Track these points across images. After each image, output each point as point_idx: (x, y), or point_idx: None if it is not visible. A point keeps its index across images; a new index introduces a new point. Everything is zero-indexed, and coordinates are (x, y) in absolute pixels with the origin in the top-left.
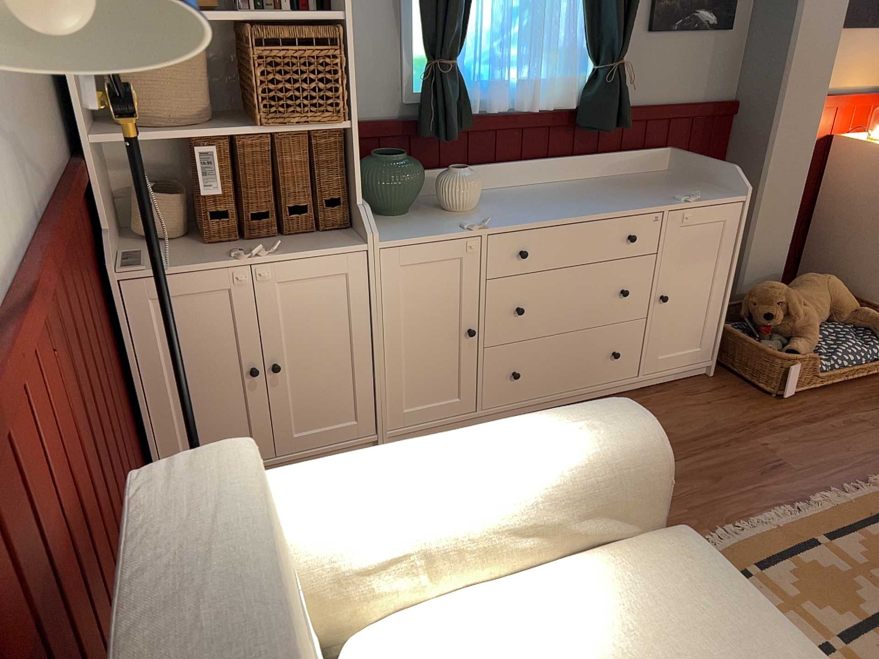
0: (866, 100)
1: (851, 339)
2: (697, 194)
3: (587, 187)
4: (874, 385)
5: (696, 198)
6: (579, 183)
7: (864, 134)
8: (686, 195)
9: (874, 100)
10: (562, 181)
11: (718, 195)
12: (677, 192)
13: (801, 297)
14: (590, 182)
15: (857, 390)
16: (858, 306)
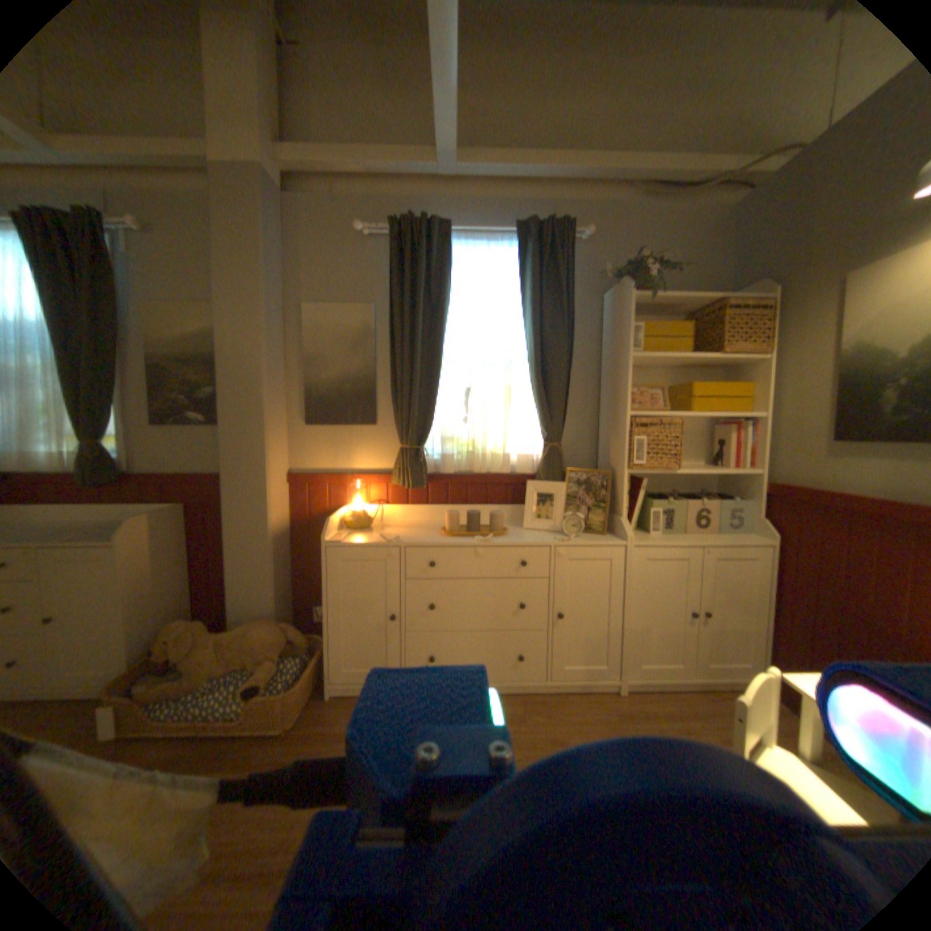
0: (371, 479)
1: (219, 692)
2: (99, 538)
3: (77, 526)
4: (219, 749)
5: (78, 541)
6: (85, 524)
7: (369, 506)
8: (88, 538)
9: (381, 479)
10: (83, 522)
11: (102, 540)
12: (97, 535)
13: (216, 641)
14: (96, 524)
15: (192, 751)
16: (275, 659)
